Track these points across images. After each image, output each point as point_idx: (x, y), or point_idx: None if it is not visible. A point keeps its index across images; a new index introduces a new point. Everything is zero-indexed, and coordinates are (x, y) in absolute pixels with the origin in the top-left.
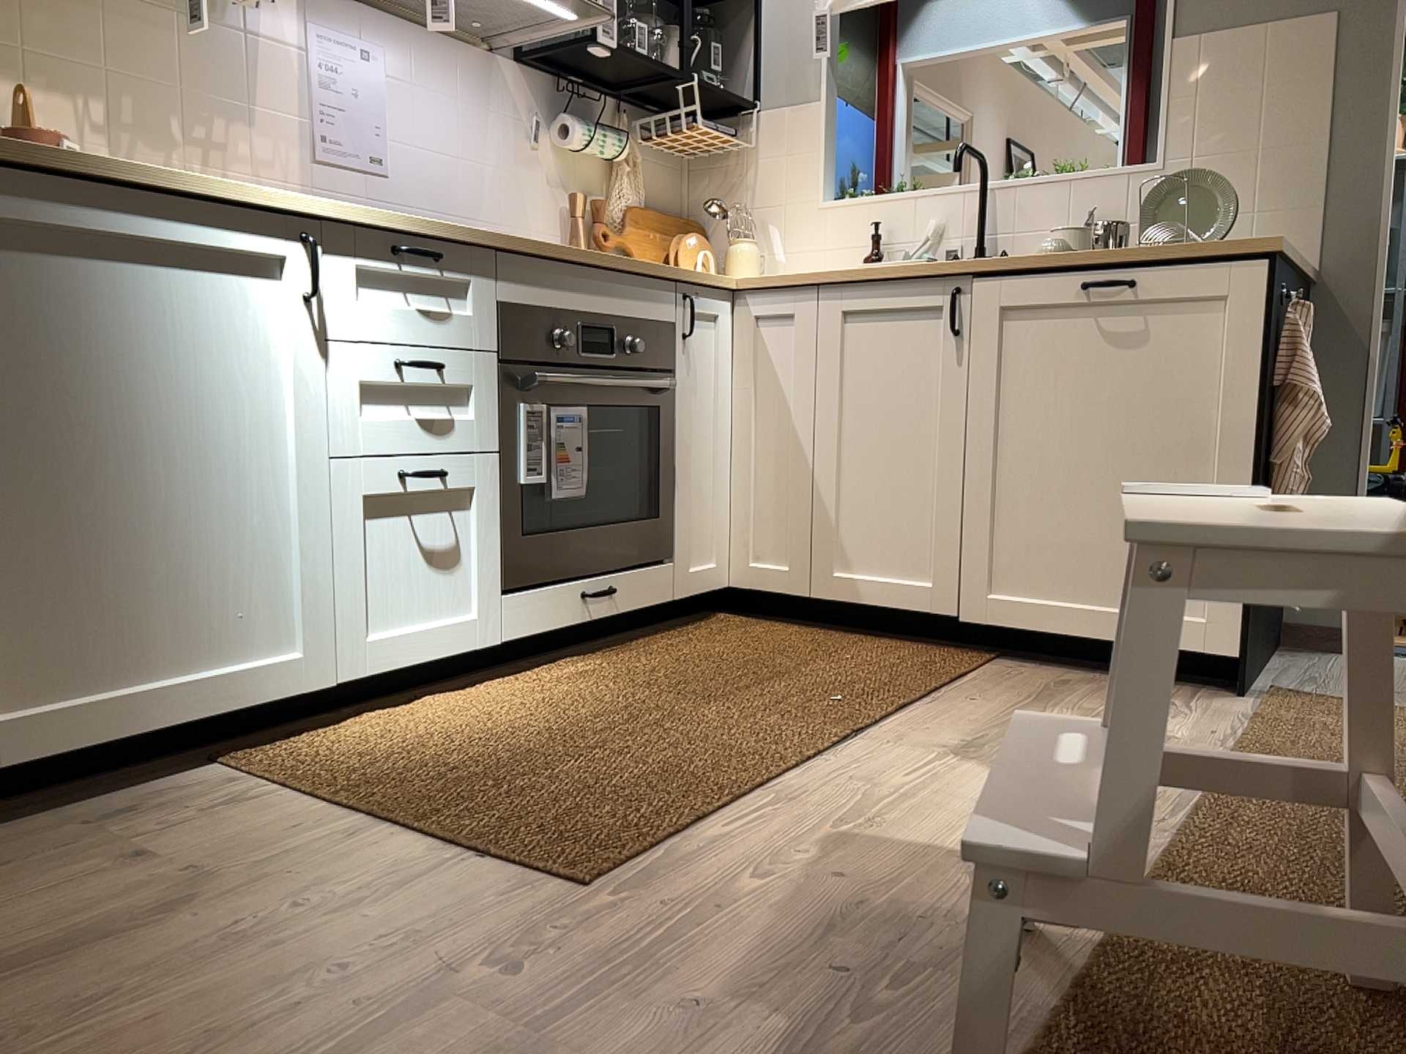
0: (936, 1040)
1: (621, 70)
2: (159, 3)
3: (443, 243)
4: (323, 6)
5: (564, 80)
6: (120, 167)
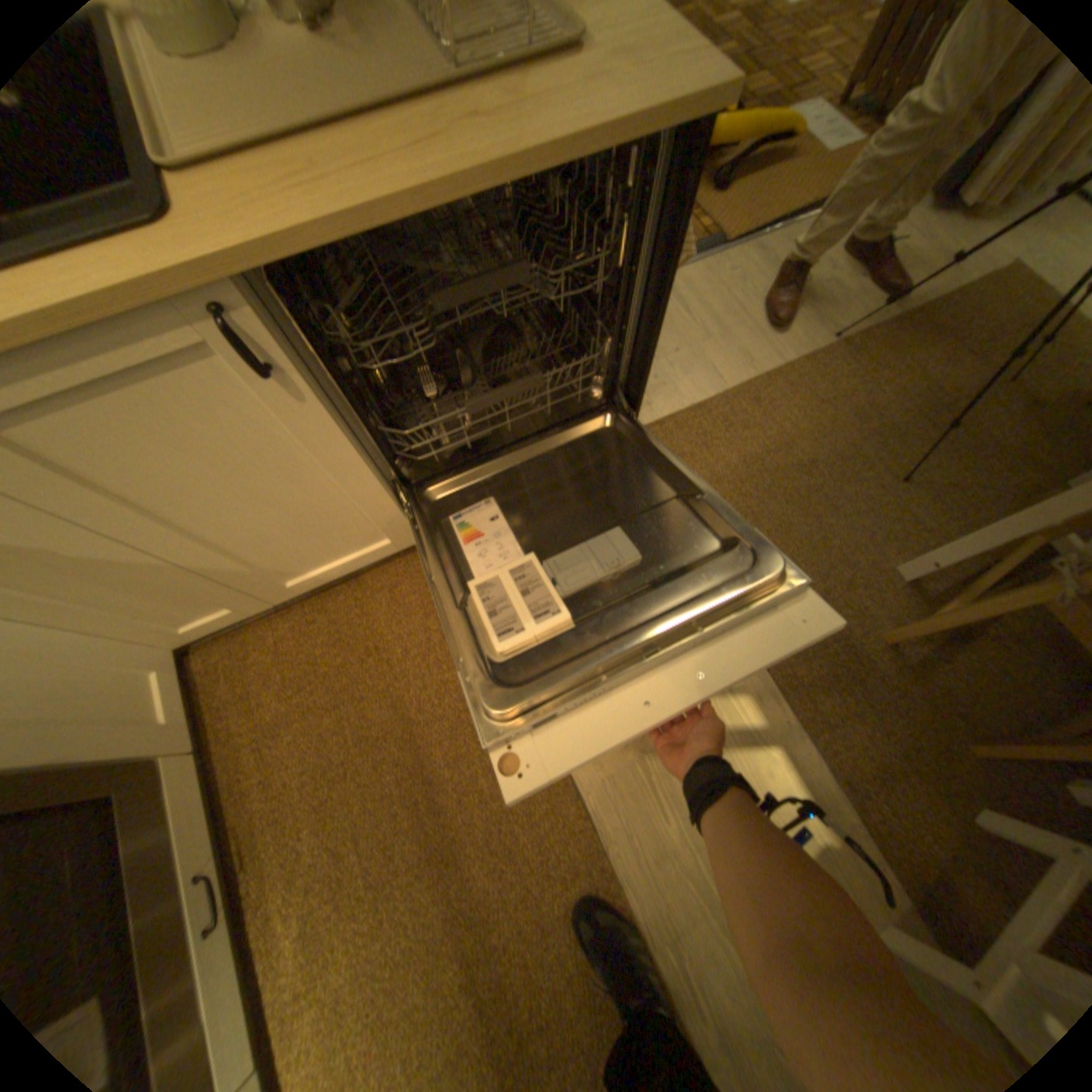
0: None
1: None
2: None
3: None
4: None
5: None
6: None
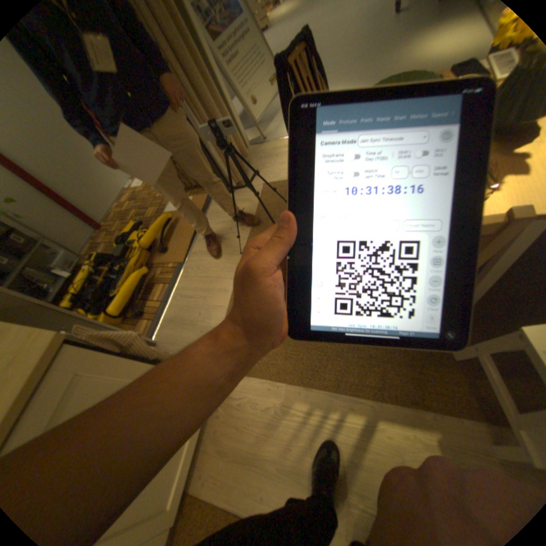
0: None
1: None
2: None
3: None
4: None
5: None
6: None
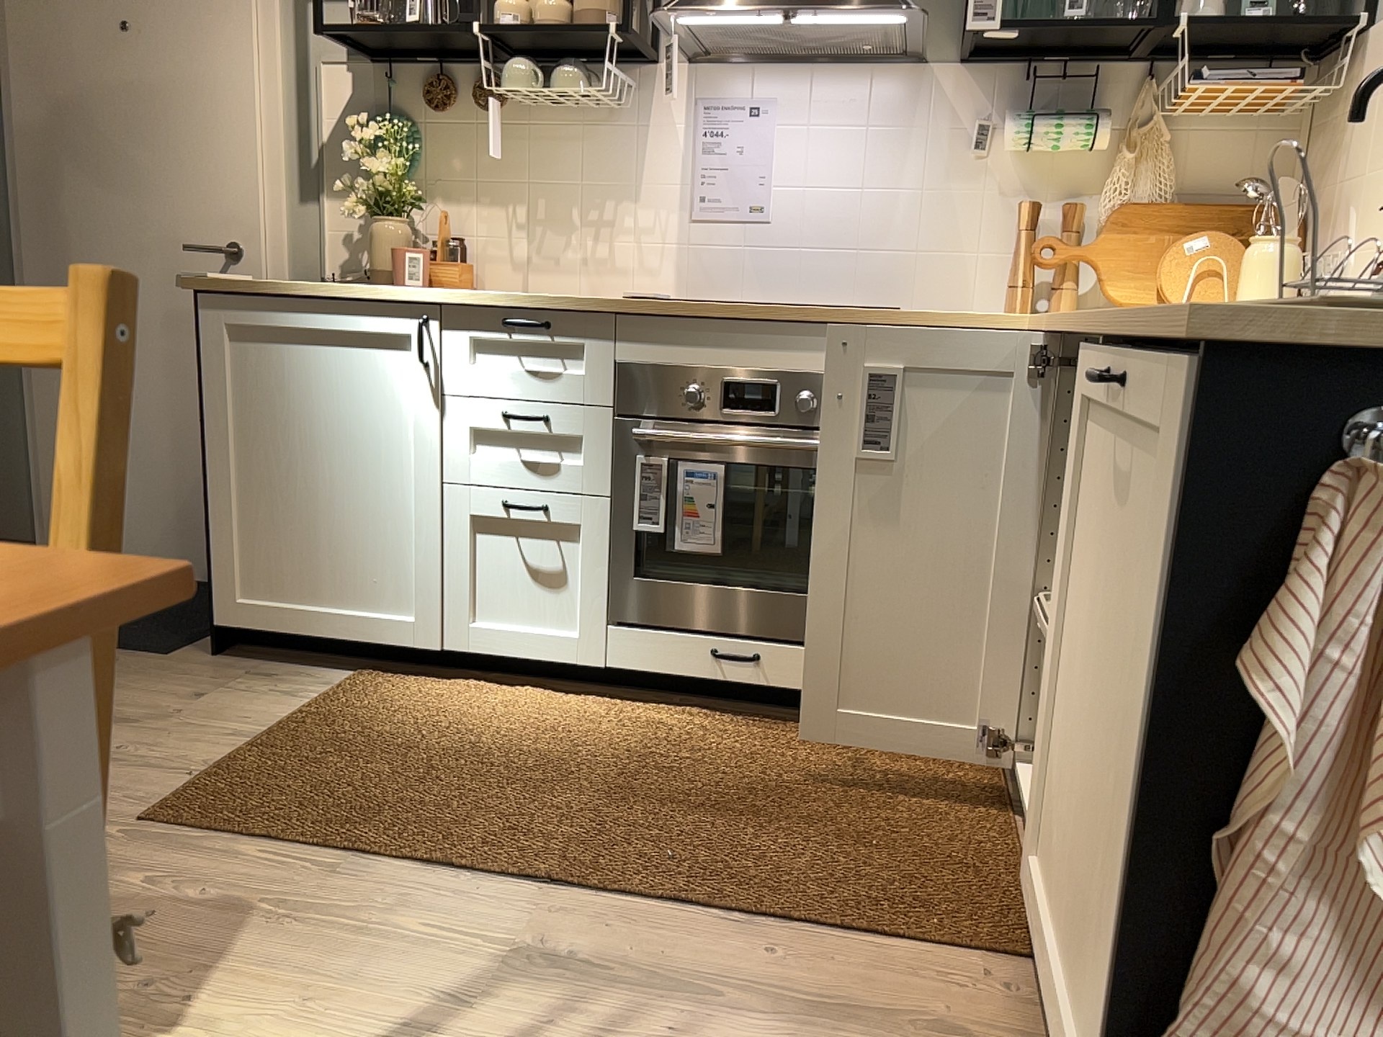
0: None
1: (1137, 28)
2: (566, 122)
3: (551, 314)
4: (709, 79)
5: (1033, 67)
6: (306, 287)
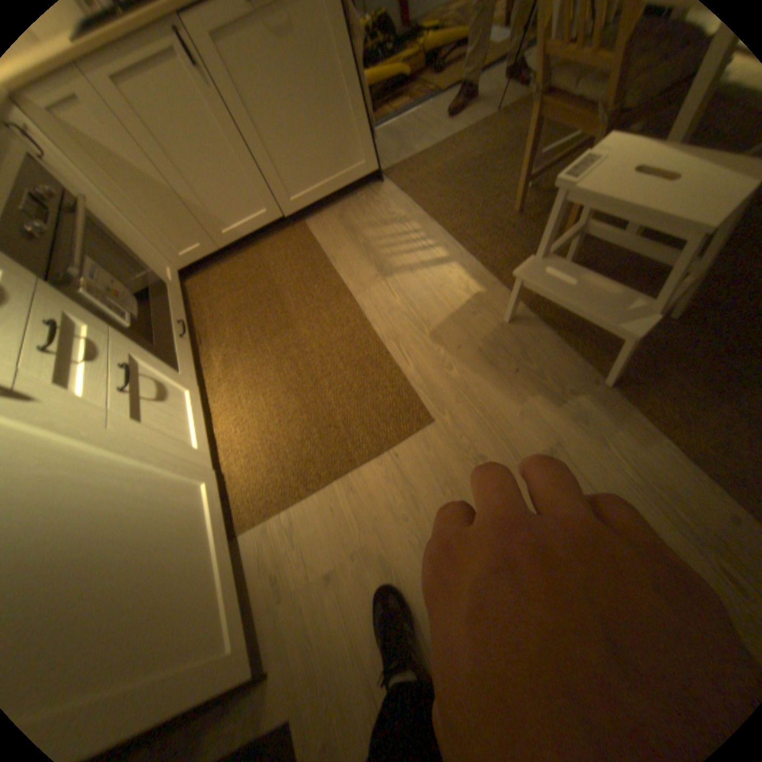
0: (556, 364)
1: None
2: None
3: None
4: None
5: None
6: None
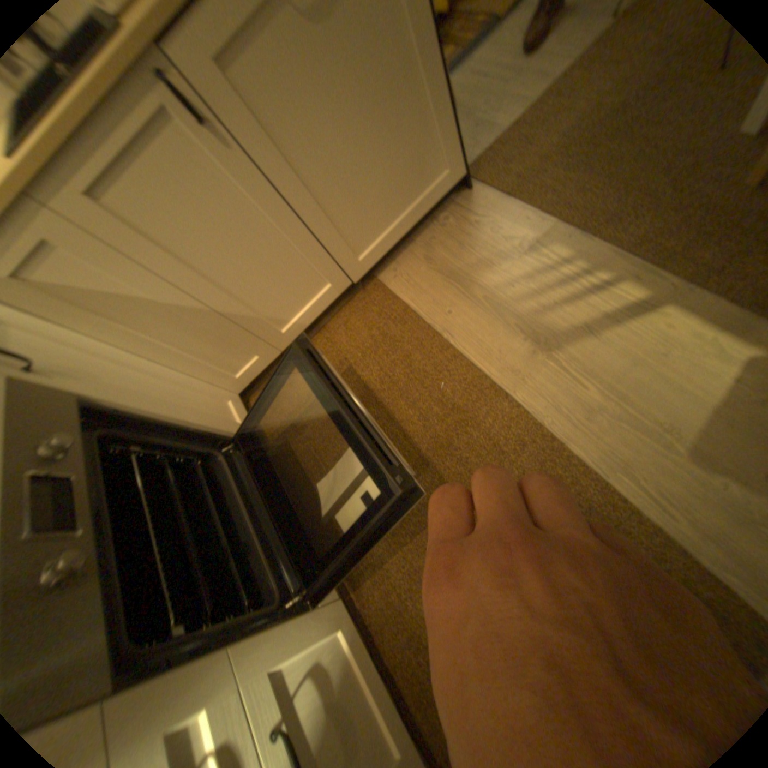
0: None
1: None
2: None
3: None
4: None
5: None
6: None
